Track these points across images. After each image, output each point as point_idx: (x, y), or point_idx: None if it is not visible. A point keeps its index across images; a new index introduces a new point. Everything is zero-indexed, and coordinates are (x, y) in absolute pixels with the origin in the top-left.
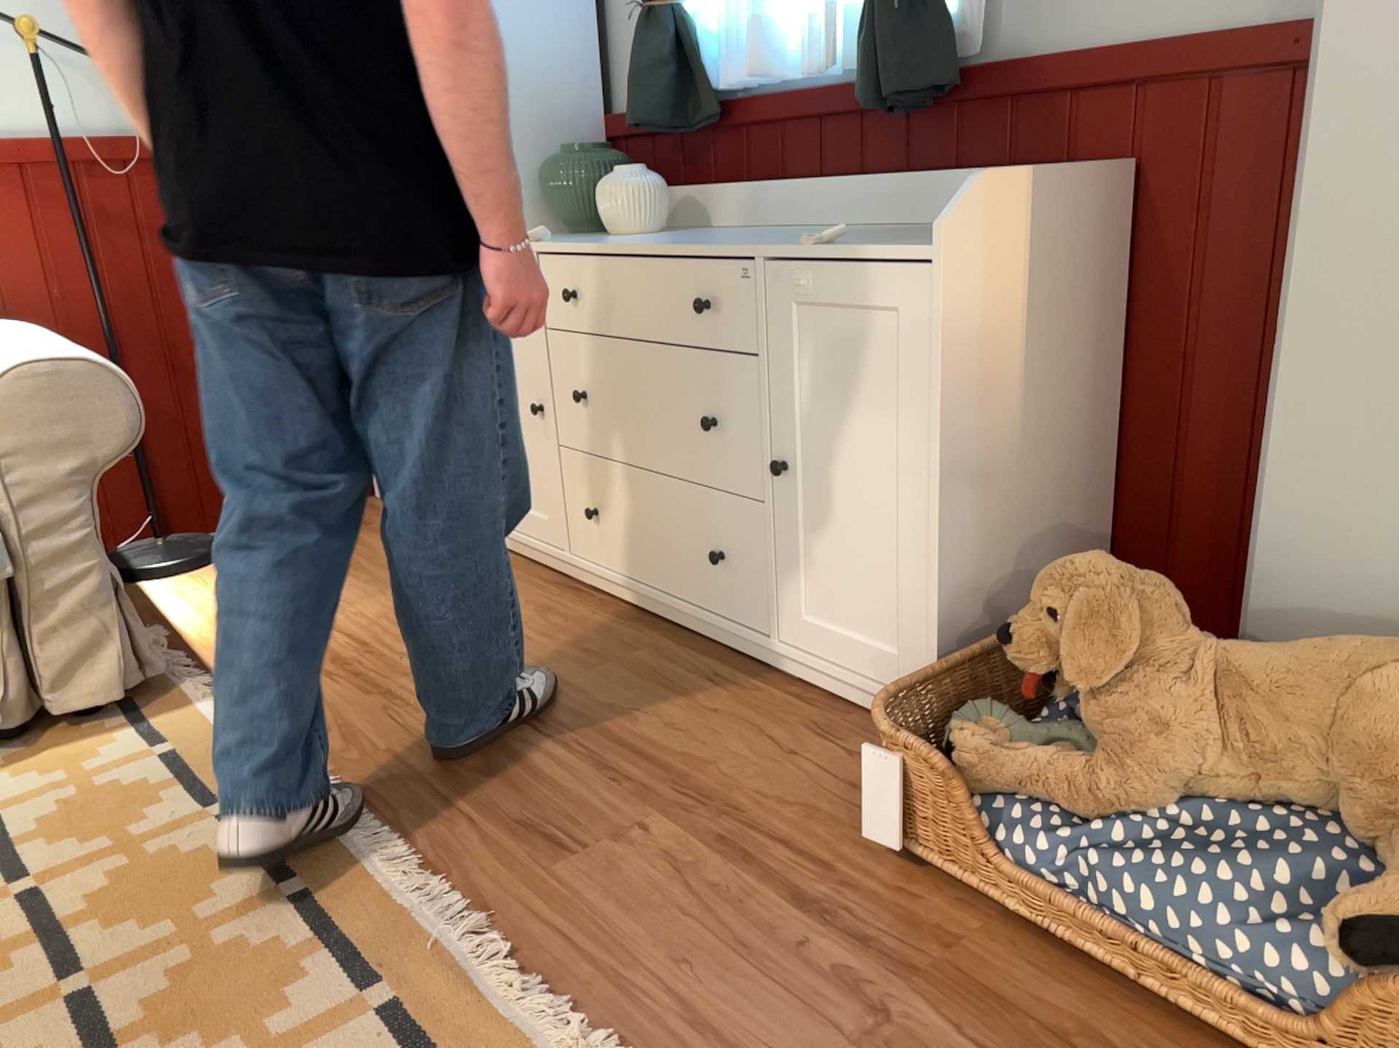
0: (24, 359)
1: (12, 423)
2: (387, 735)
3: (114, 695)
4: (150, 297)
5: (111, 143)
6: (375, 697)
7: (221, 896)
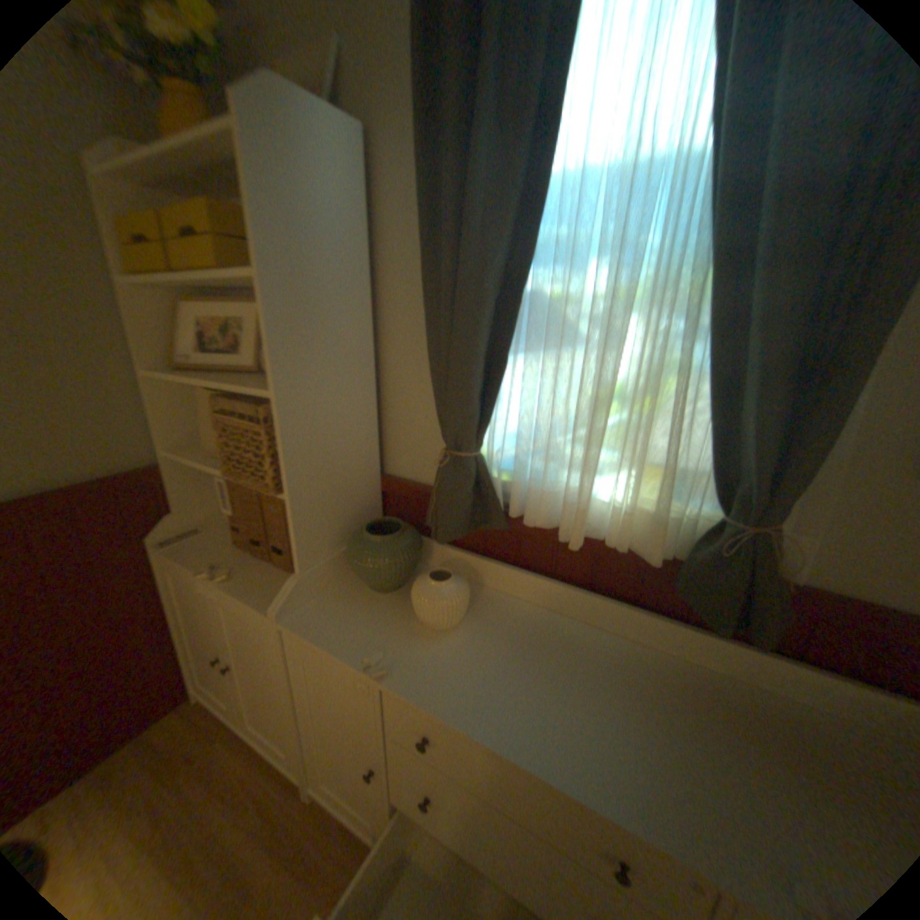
0: None
1: None
2: None
3: None
4: None
5: None
6: None
7: None
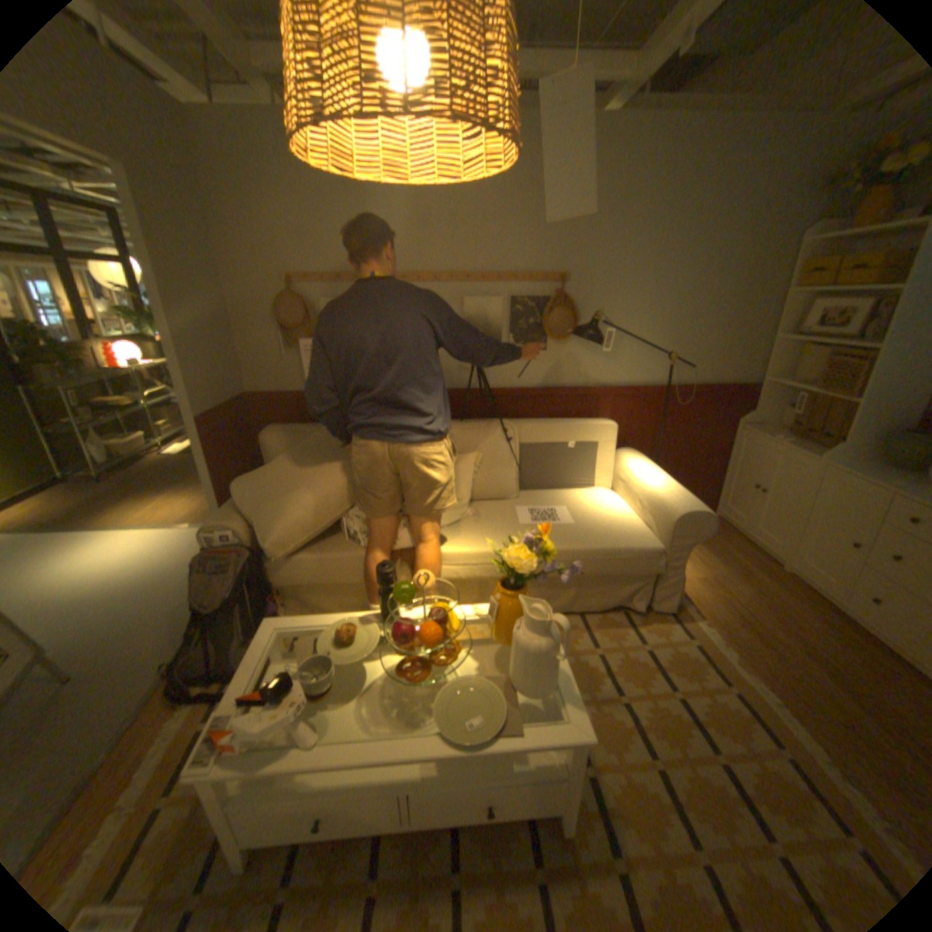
0: (685, 505)
1: (679, 528)
2: (787, 679)
3: (672, 610)
4: (666, 438)
5: (675, 386)
6: (770, 651)
7: (757, 743)
